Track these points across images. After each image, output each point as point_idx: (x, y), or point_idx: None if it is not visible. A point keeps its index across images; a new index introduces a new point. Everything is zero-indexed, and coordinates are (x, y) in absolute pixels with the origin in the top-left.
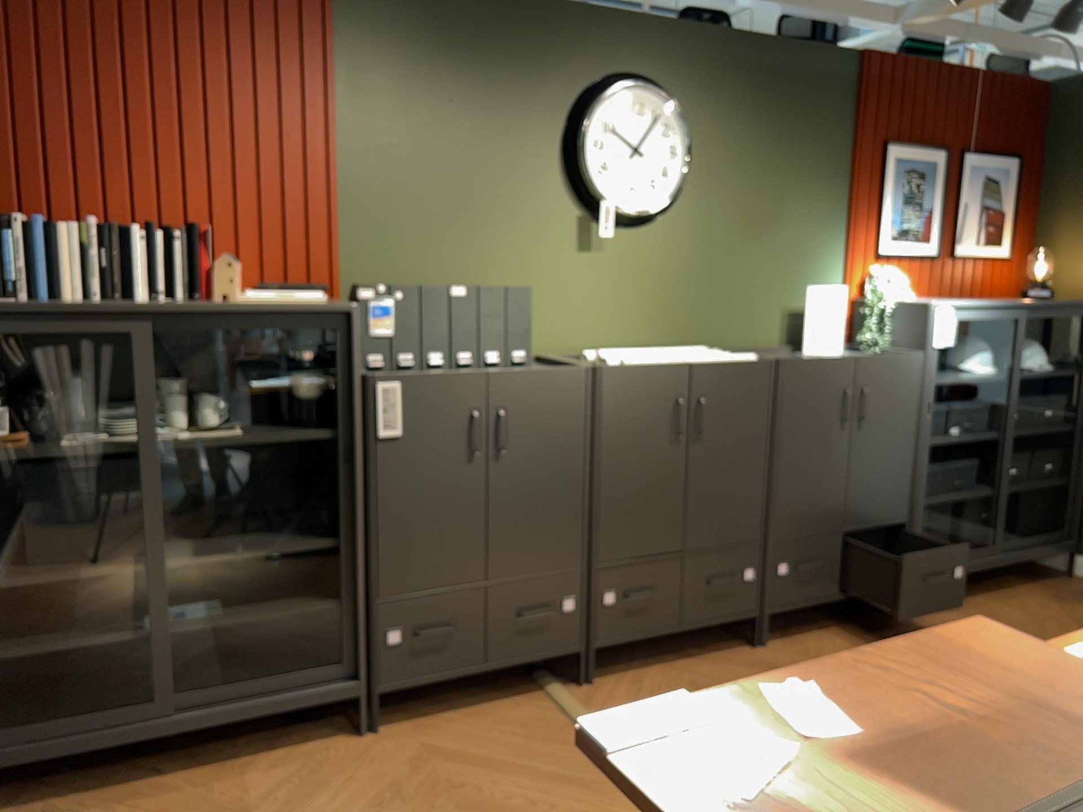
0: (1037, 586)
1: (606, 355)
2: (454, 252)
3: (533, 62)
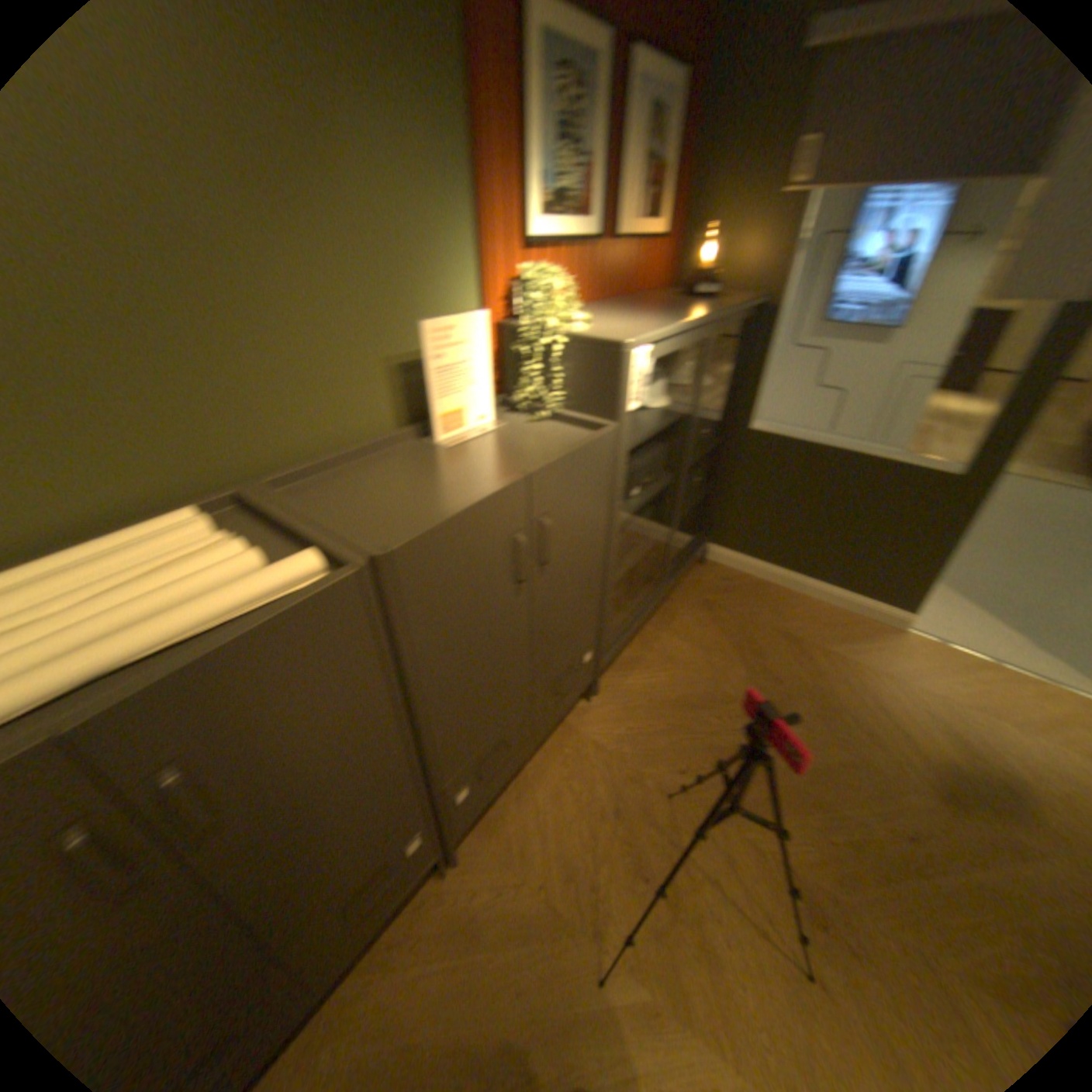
0: (683, 586)
1: None
2: None
3: None
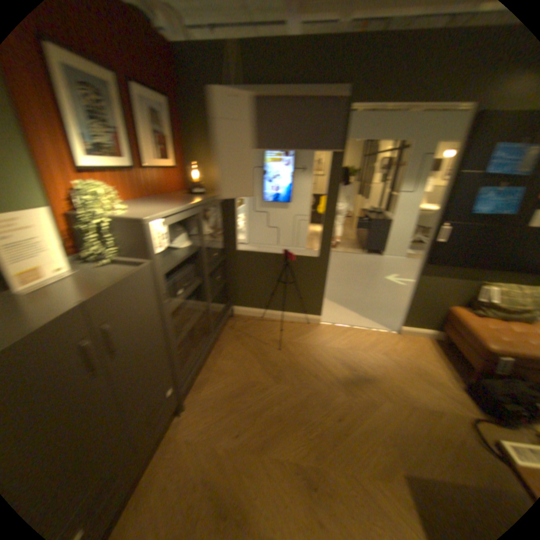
0: (225, 332)
1: None
2: None
3: None
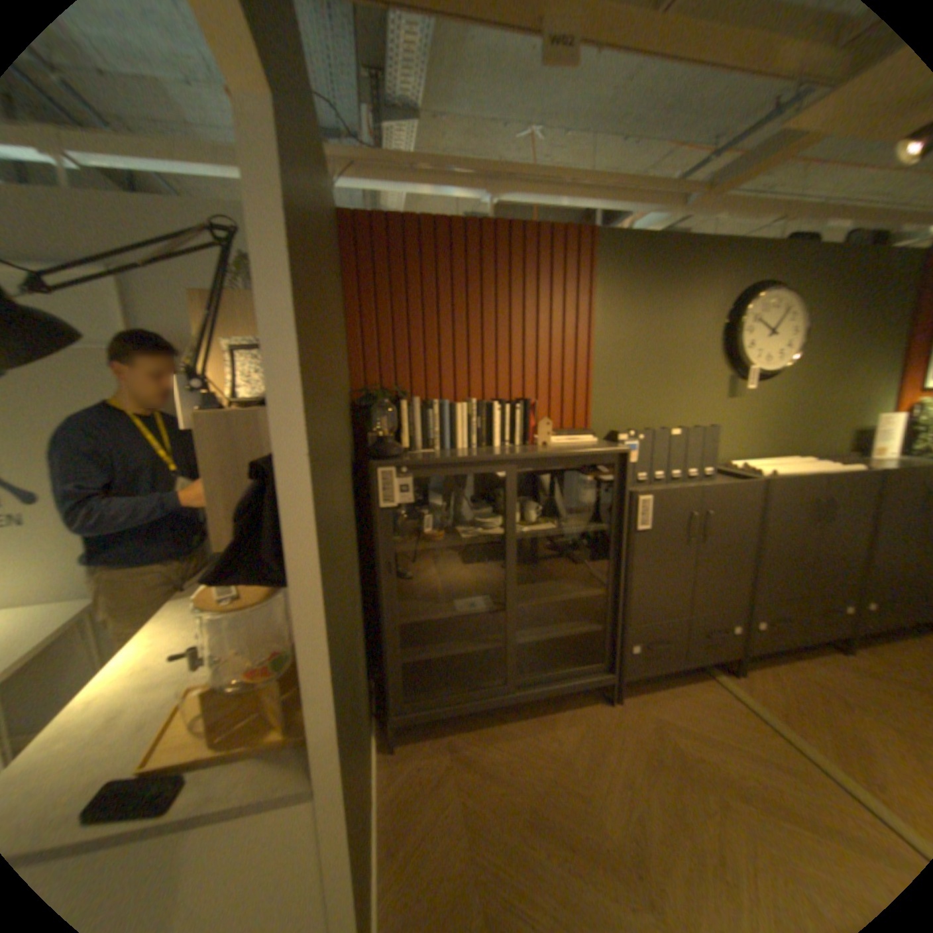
0: None
1: (758, 468)
2: (655, 404)
3: (710, 279)
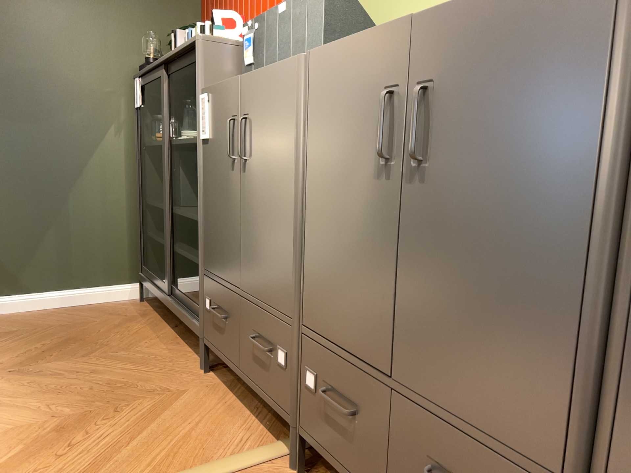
0: None
1: None
2: None
3: None
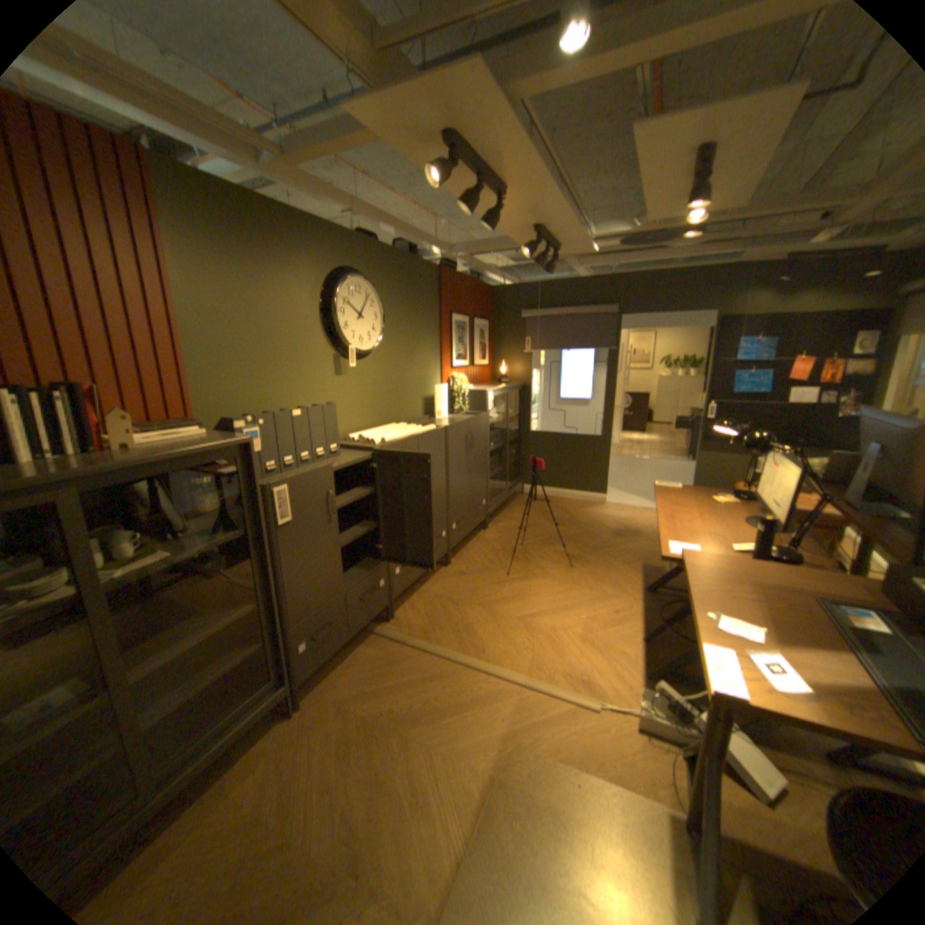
0: (515, 501)
1: (370, 437)
2: (267, 383)
3: (298, 254)
